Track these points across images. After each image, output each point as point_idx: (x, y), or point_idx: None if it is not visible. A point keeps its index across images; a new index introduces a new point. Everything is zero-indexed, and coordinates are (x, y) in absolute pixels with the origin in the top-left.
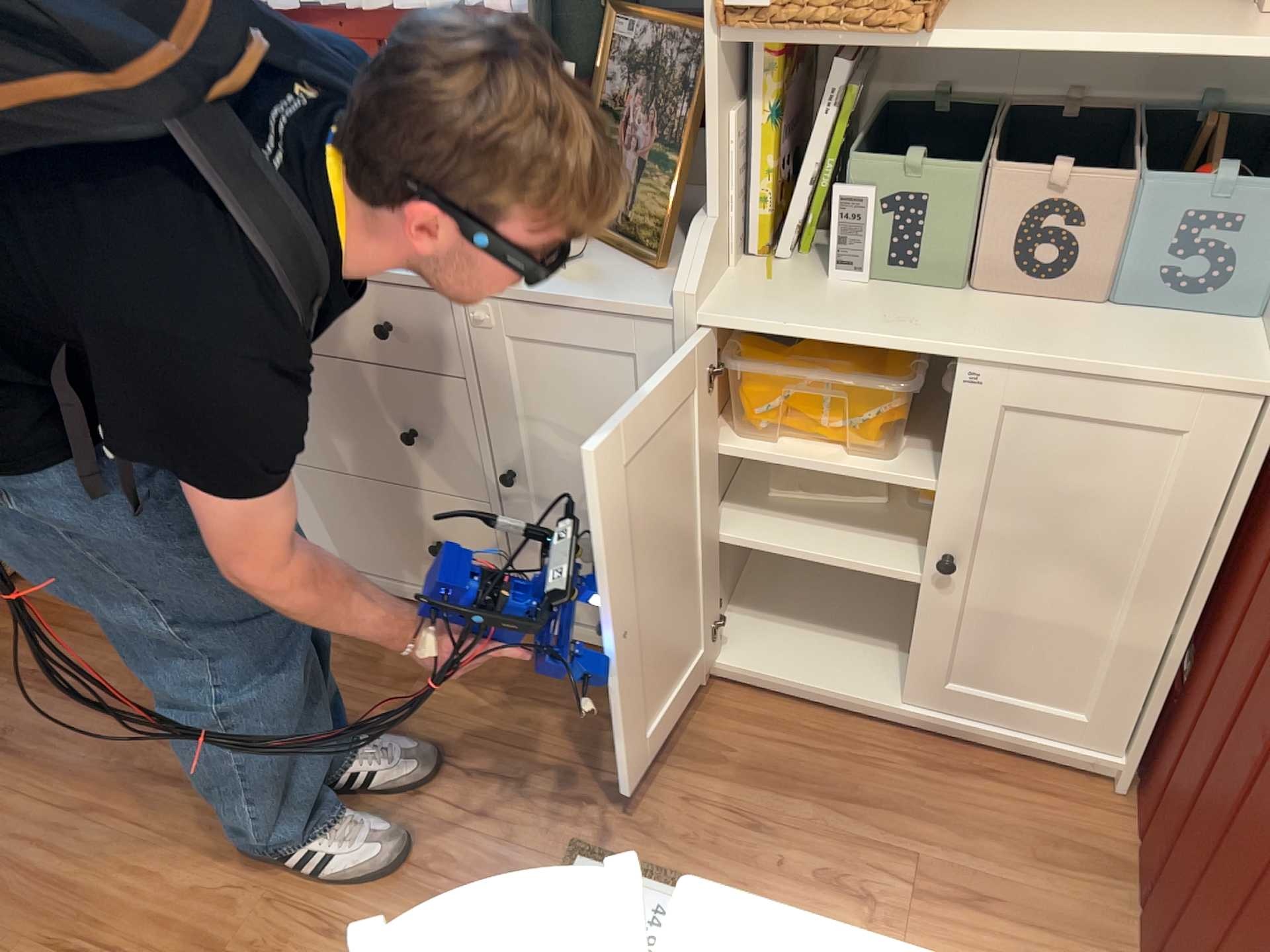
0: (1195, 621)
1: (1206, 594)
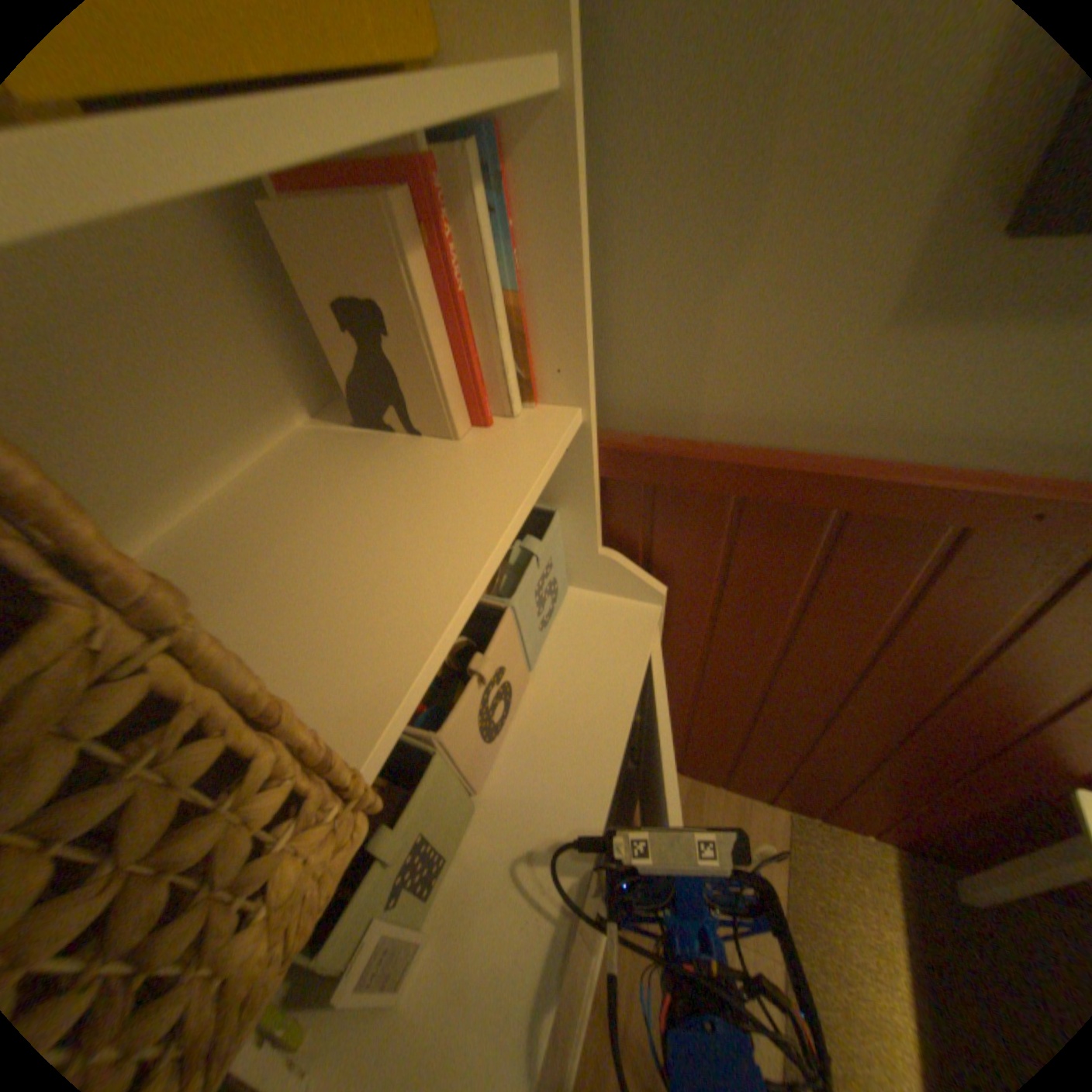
0: None
1: None
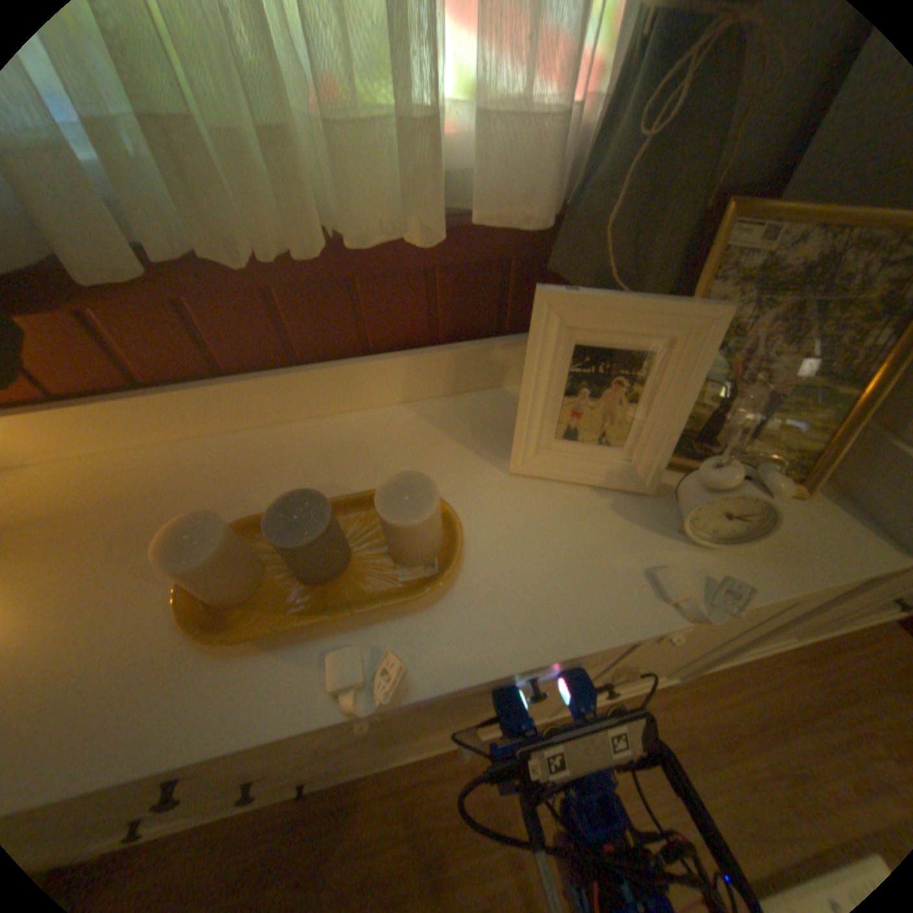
0: None
1: None
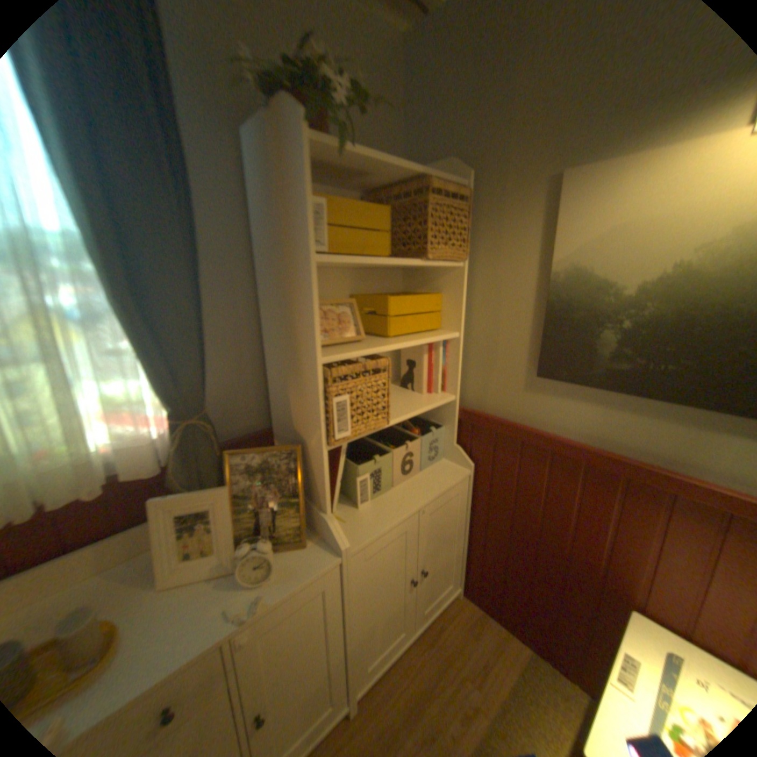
0: (471, 536)
1: (472, 527)
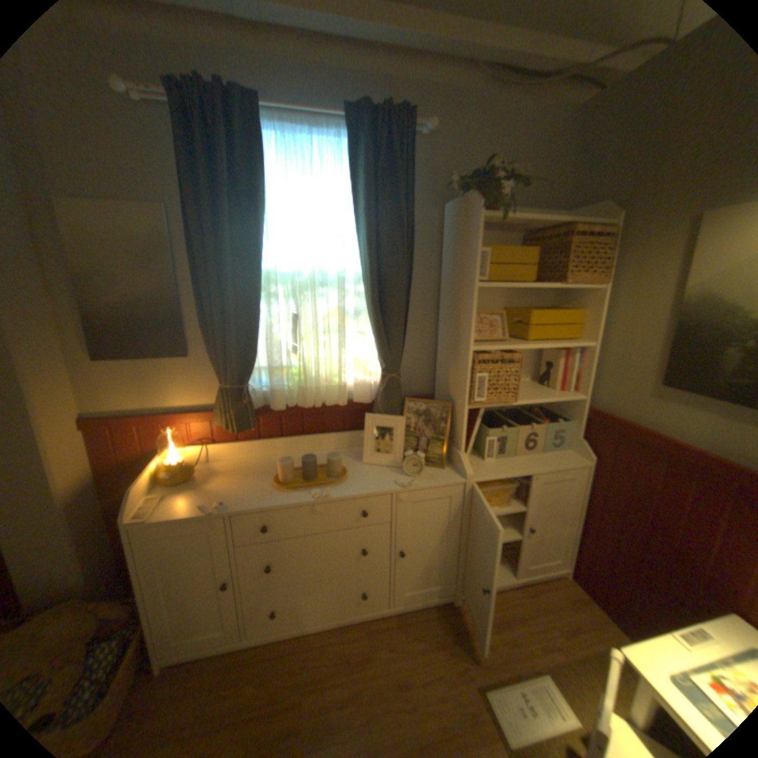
0: (587, 524)
1: (588, 516)
